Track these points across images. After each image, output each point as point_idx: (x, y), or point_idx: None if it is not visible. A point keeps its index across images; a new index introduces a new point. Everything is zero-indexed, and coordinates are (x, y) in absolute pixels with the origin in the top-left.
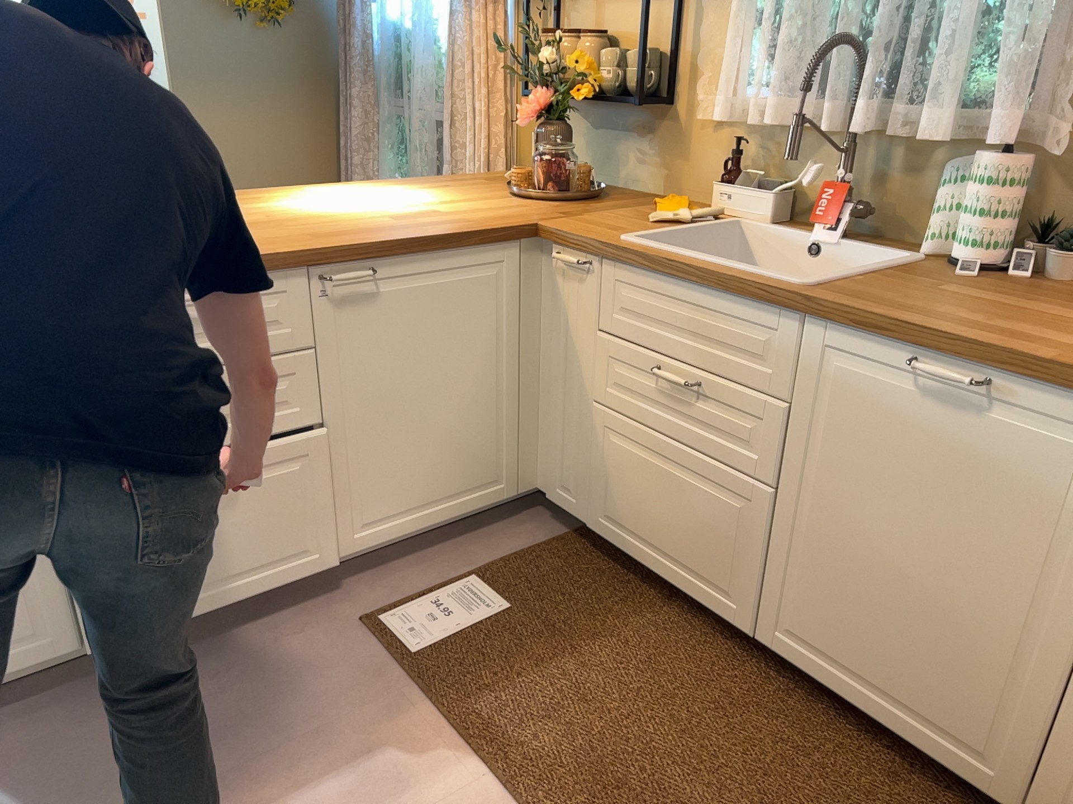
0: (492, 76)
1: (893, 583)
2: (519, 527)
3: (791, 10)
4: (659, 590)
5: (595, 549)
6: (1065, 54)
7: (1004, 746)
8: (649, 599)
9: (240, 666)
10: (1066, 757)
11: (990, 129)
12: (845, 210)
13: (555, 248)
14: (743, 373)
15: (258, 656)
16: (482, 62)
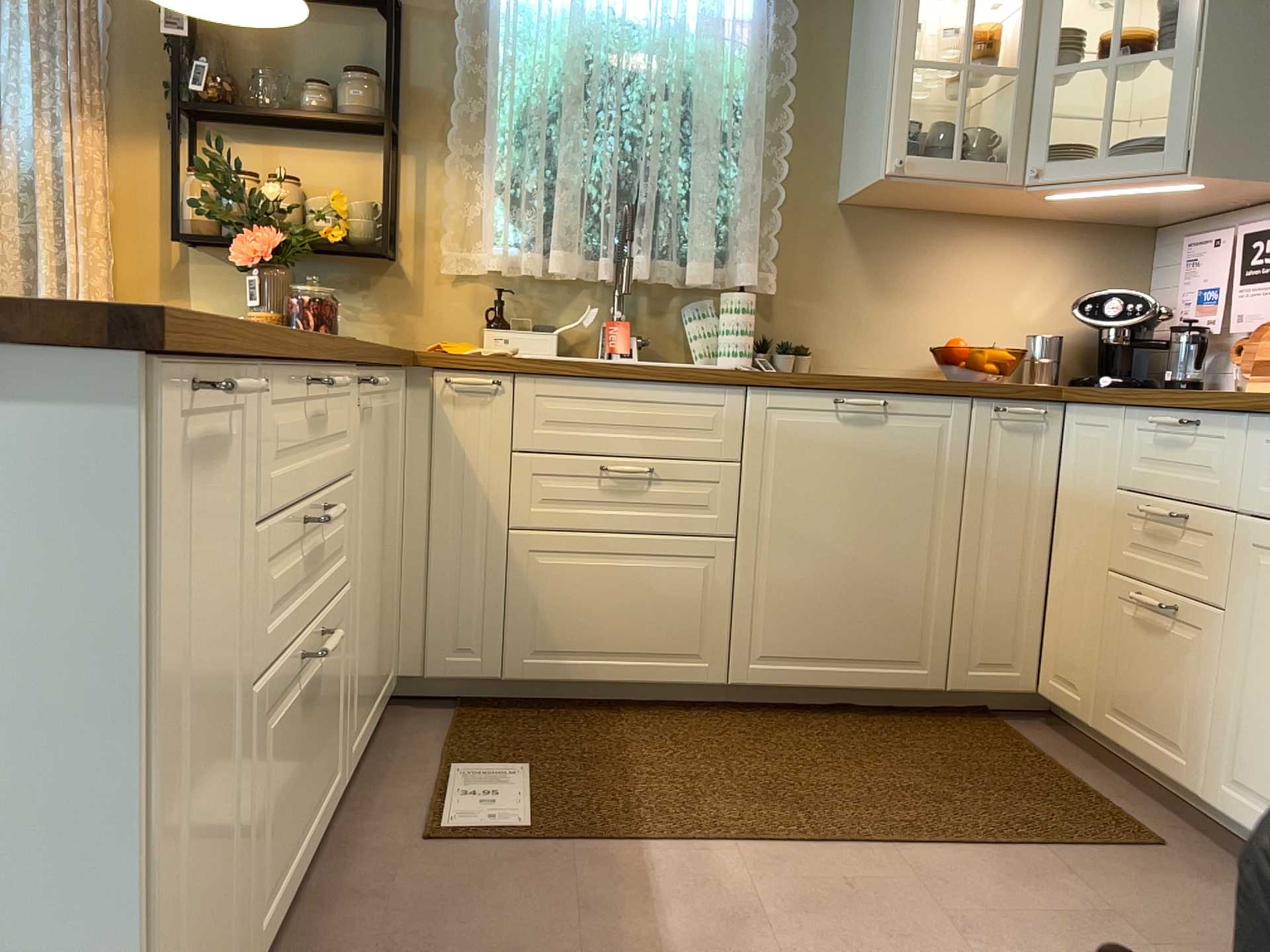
0: (97, 215)
1: (843, 568)
2: (405, 725)
3: (561, 179)
4: (597, 710)
5: (501, 709)
6: (755, 229)
7: (931, 645)
8: (602, 717)
9: (387, 942)
10: (964, 627)
11: (737, 273)
12: (634, 339)
13: (438, 376)
14: (695, 447)
15: (386, 924)
16: (85, 194)
